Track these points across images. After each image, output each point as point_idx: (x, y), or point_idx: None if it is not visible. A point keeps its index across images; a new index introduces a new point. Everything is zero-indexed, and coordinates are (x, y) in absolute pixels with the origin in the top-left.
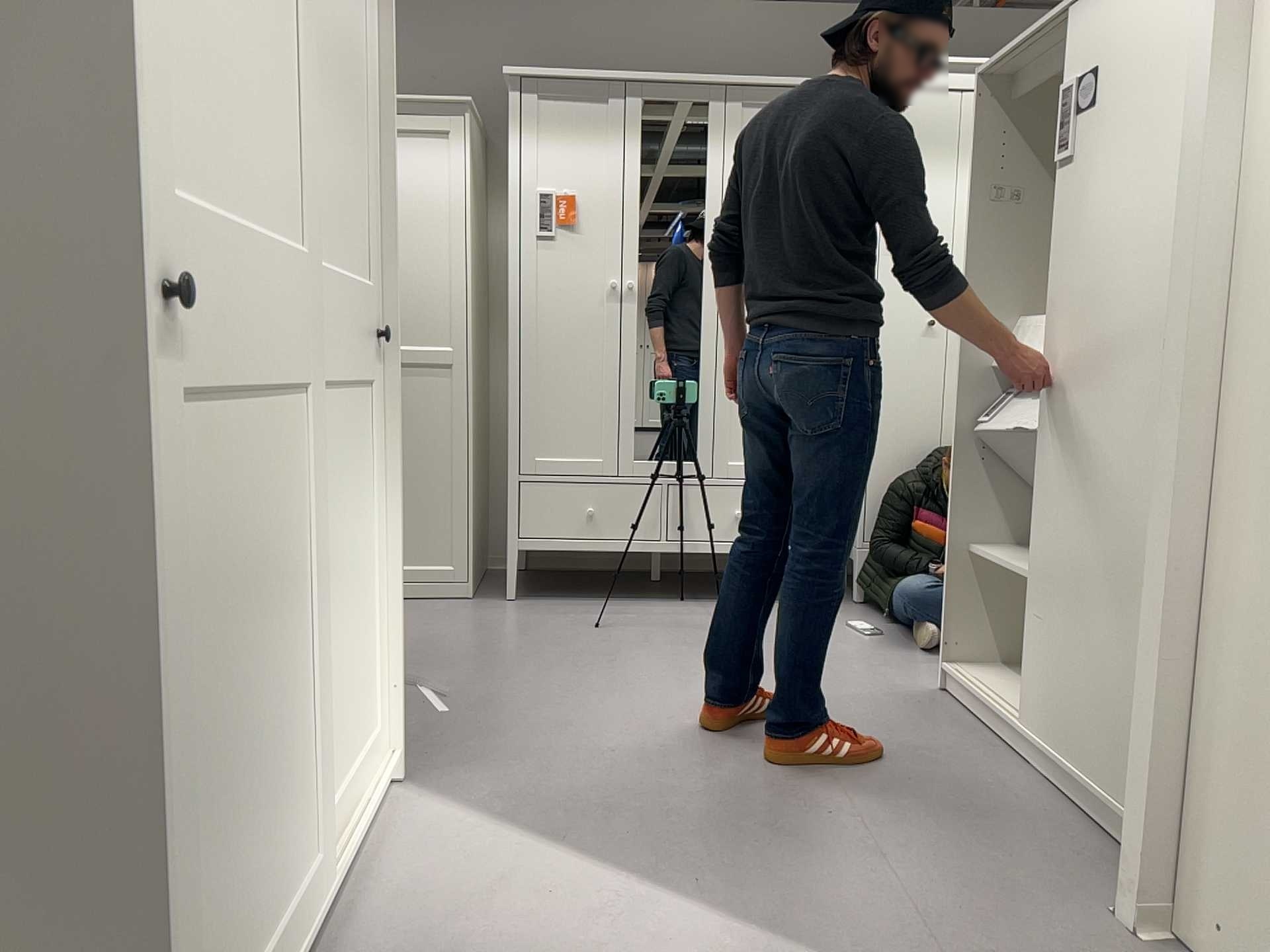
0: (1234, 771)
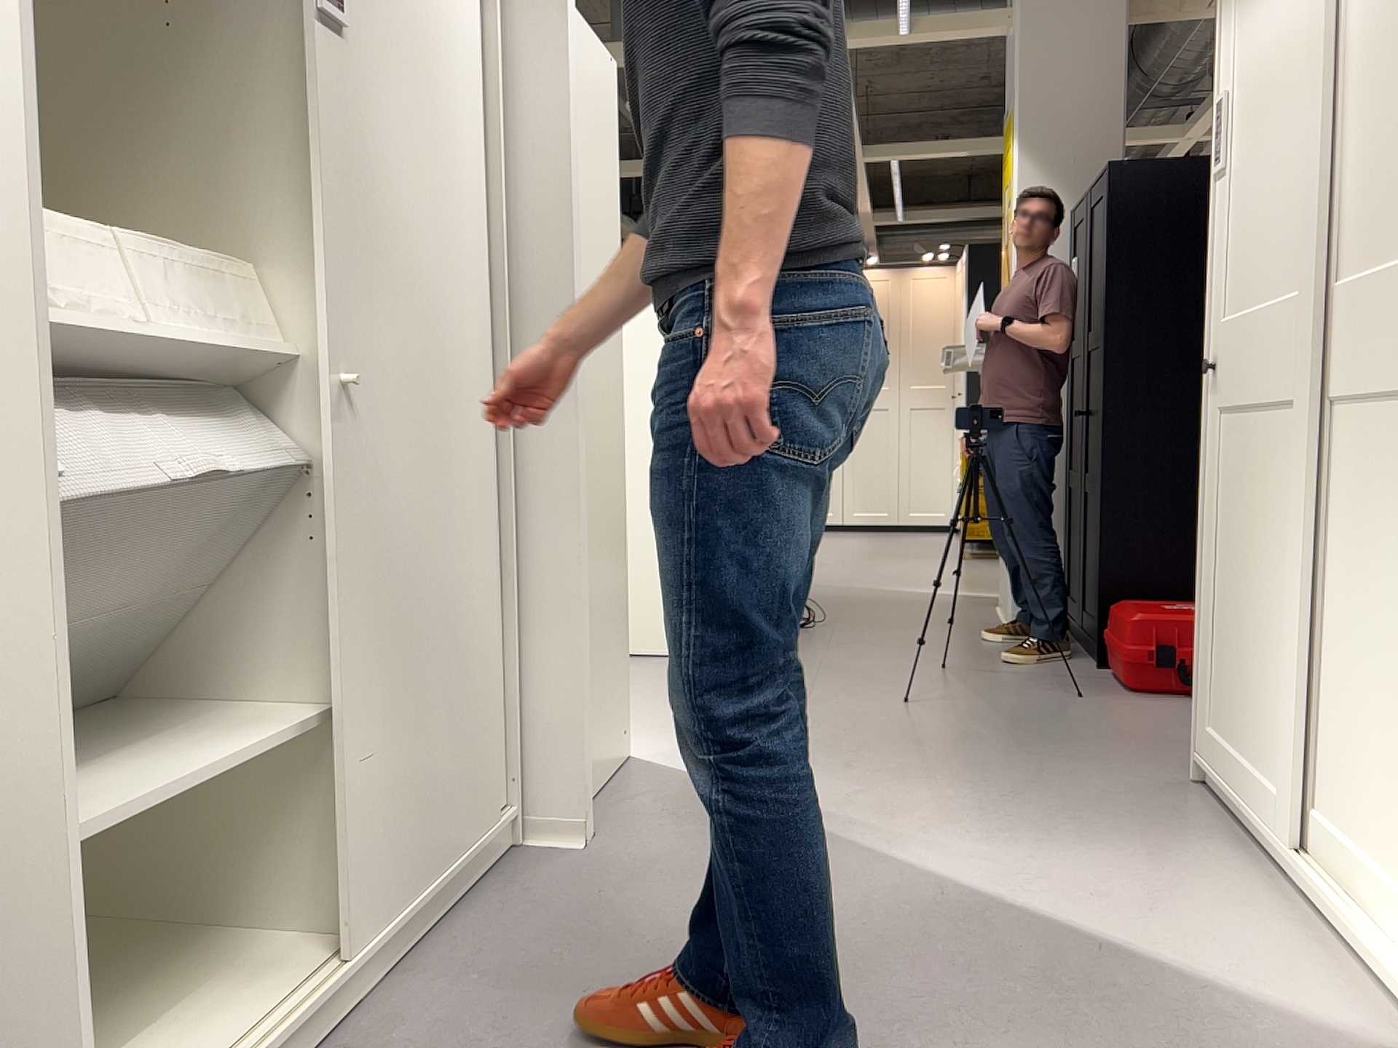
0: (587, 650)
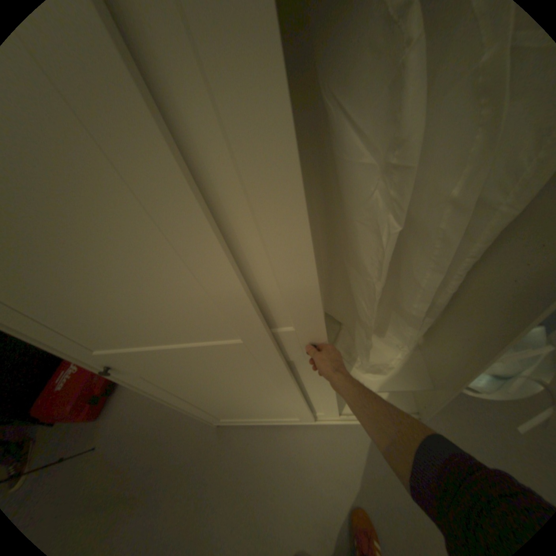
0: None
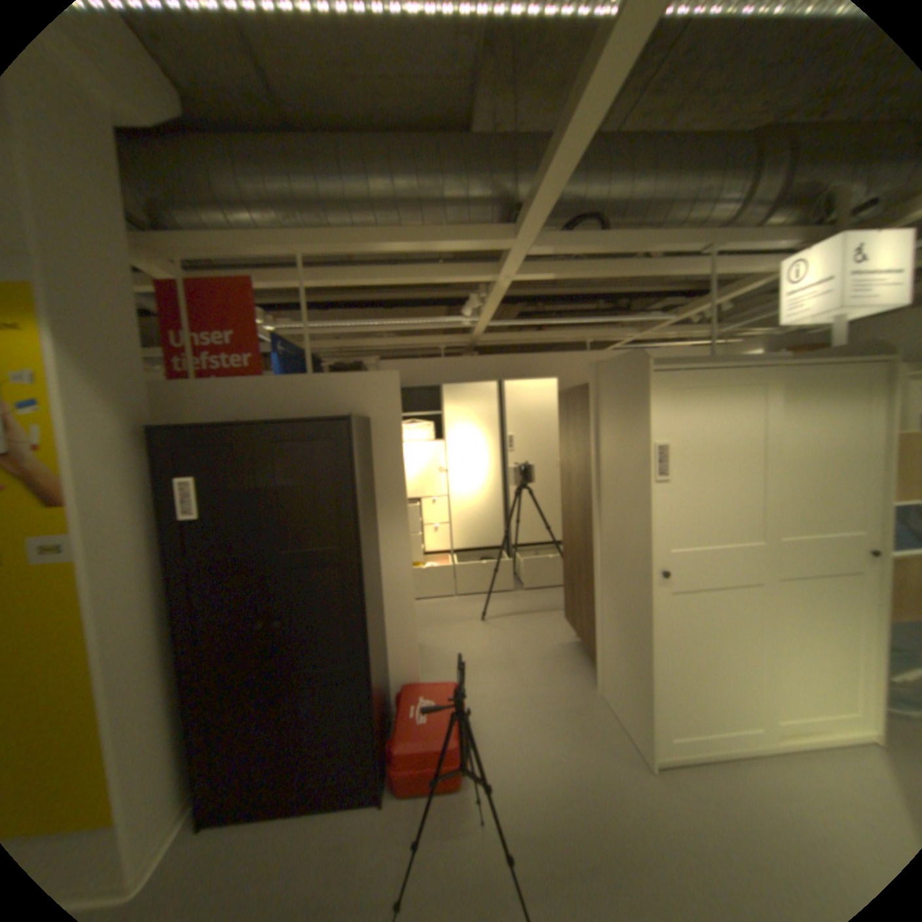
0: None
